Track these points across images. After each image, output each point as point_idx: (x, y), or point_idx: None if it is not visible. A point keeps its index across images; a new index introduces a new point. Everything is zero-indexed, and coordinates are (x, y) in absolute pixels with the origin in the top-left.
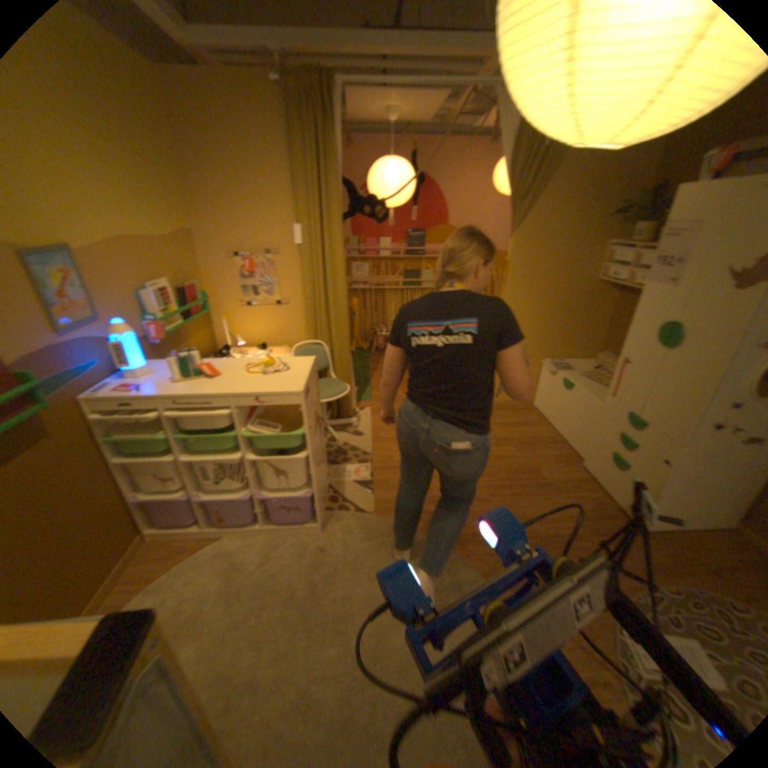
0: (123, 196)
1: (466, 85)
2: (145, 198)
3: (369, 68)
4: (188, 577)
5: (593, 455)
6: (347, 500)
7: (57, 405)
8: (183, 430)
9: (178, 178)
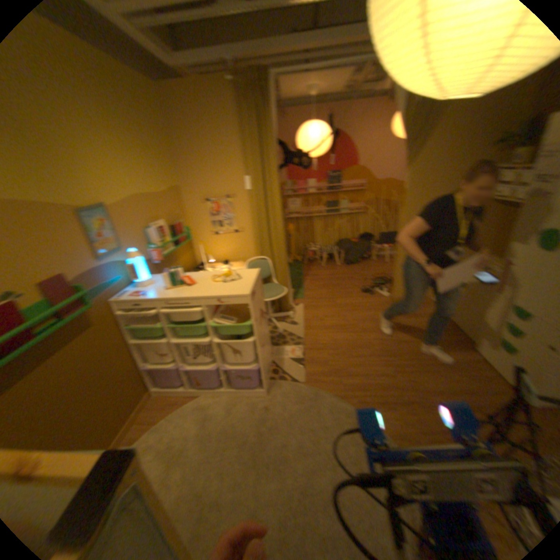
0: (132, 168)
1: (366, 61)
2: (146, 168)
3: (292, 60)
4: (175, 423)
5: (483, 341)
6: (284, 372)
7: (93, 307)
8: (170, 322)
9: (167, 152)
